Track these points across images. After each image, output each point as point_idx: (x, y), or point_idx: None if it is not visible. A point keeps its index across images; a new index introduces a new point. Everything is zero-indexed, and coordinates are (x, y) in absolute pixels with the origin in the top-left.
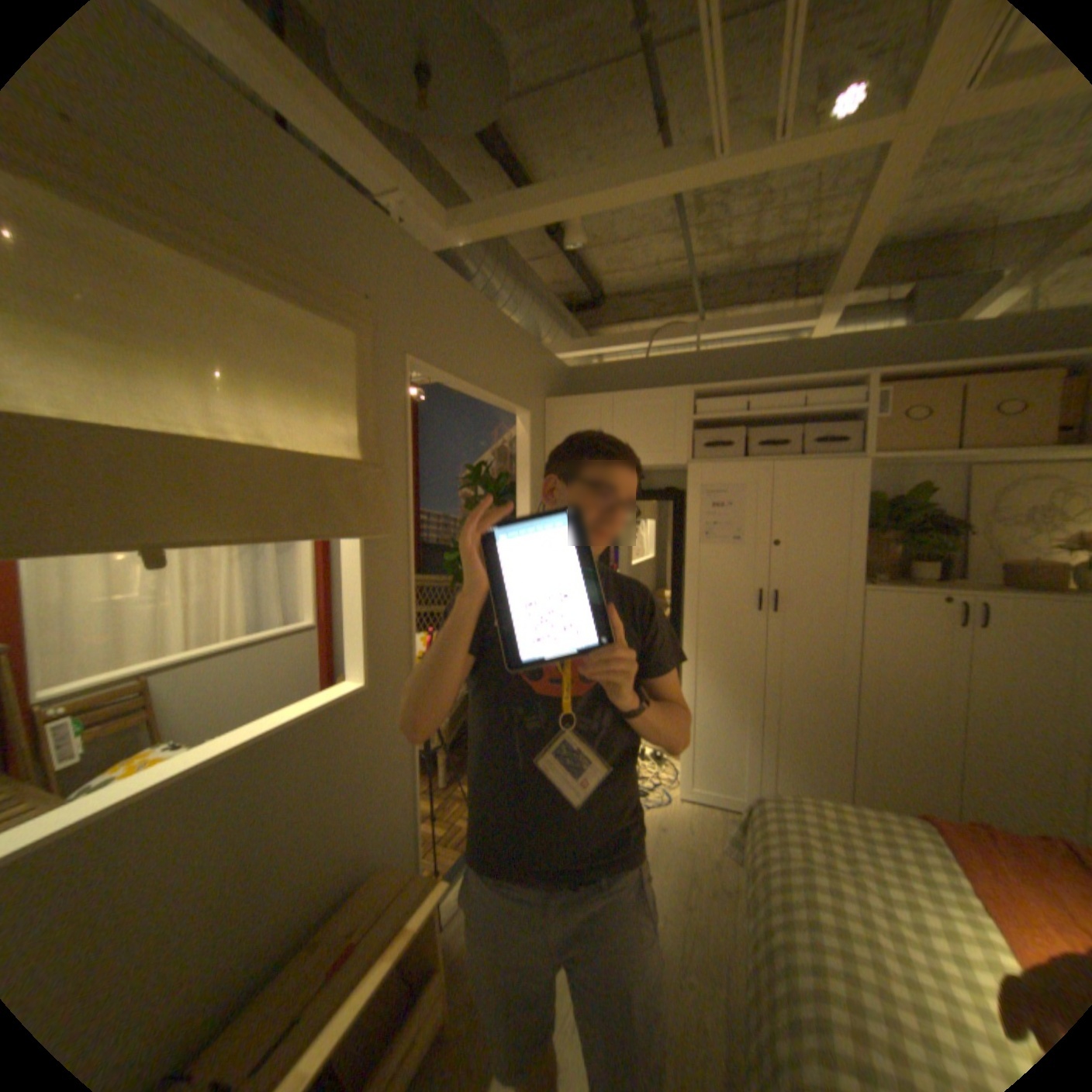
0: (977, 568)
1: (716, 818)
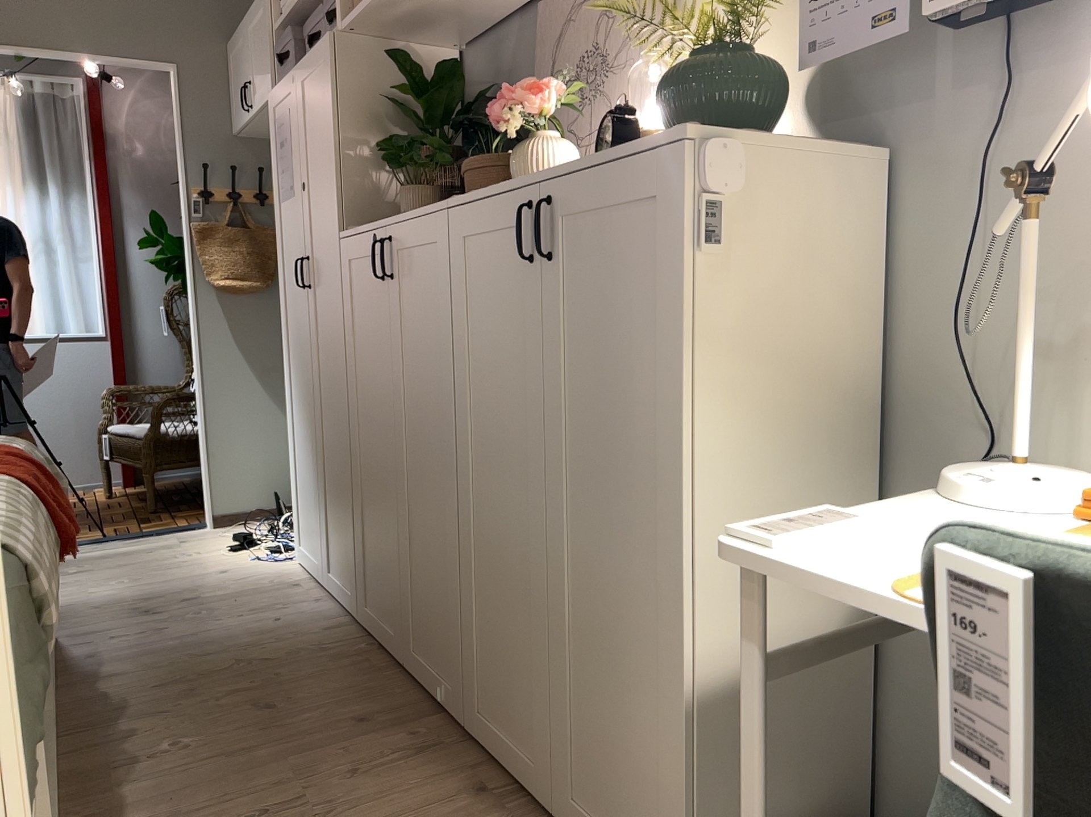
0: None
1: (293, 579)
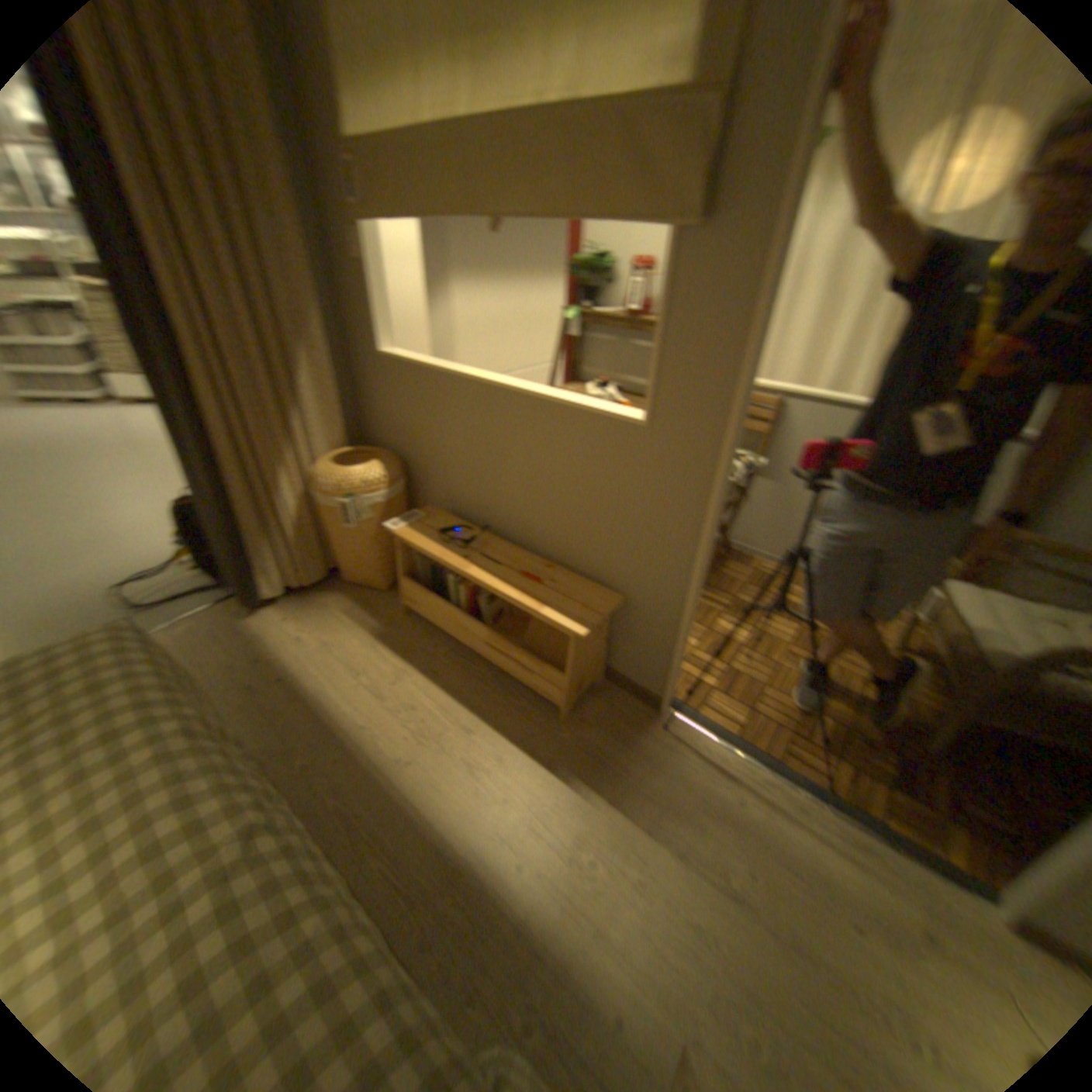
0: None
1: None
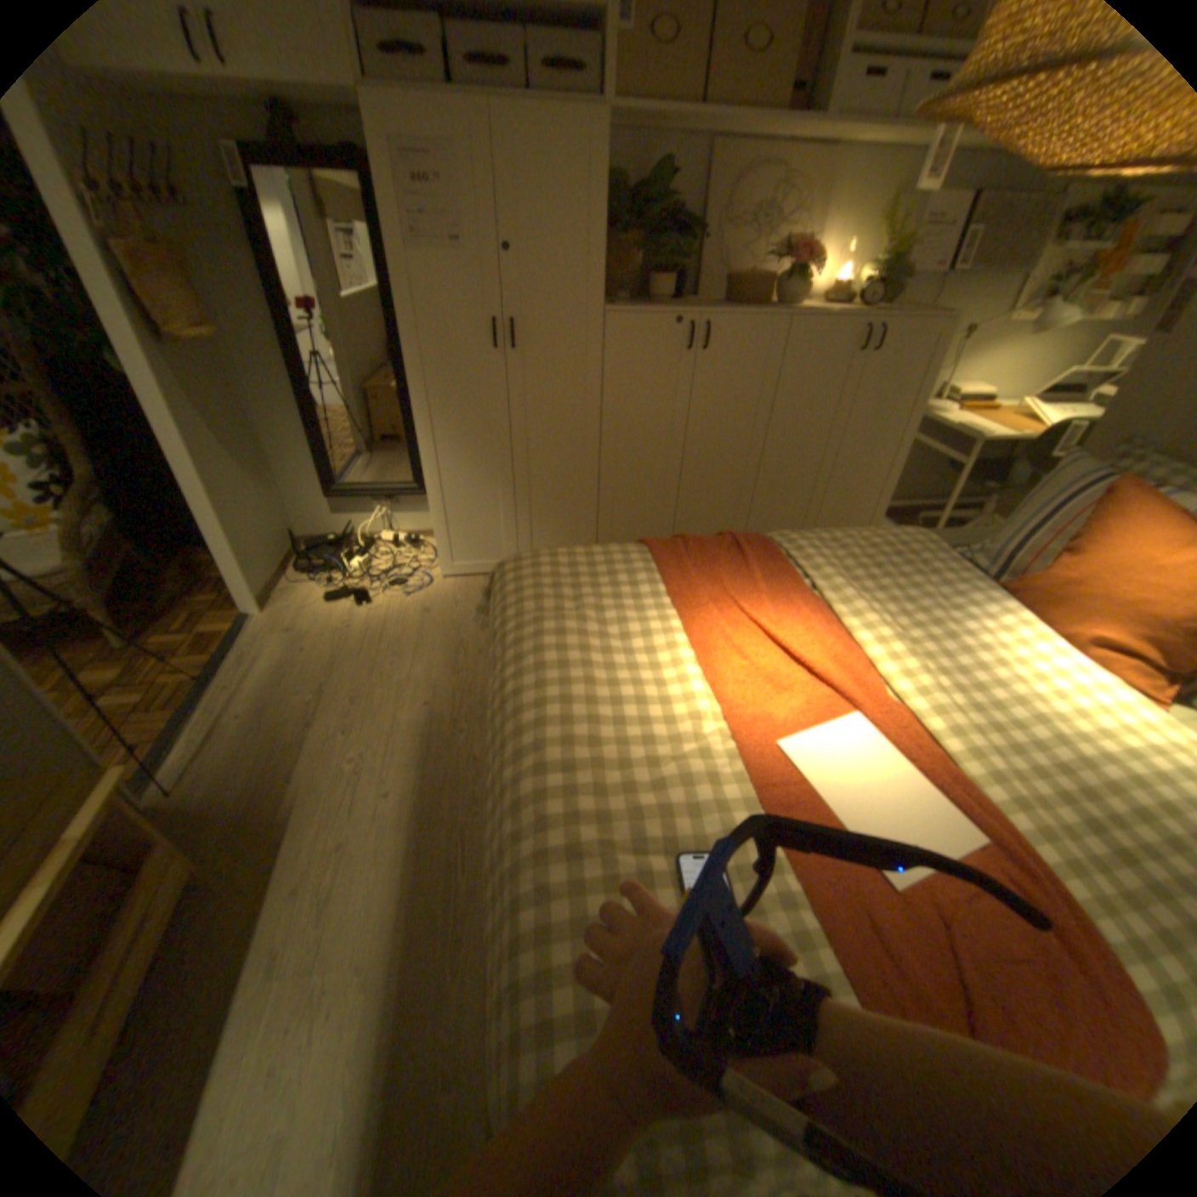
0: (709, 281)
1: (480, 583)
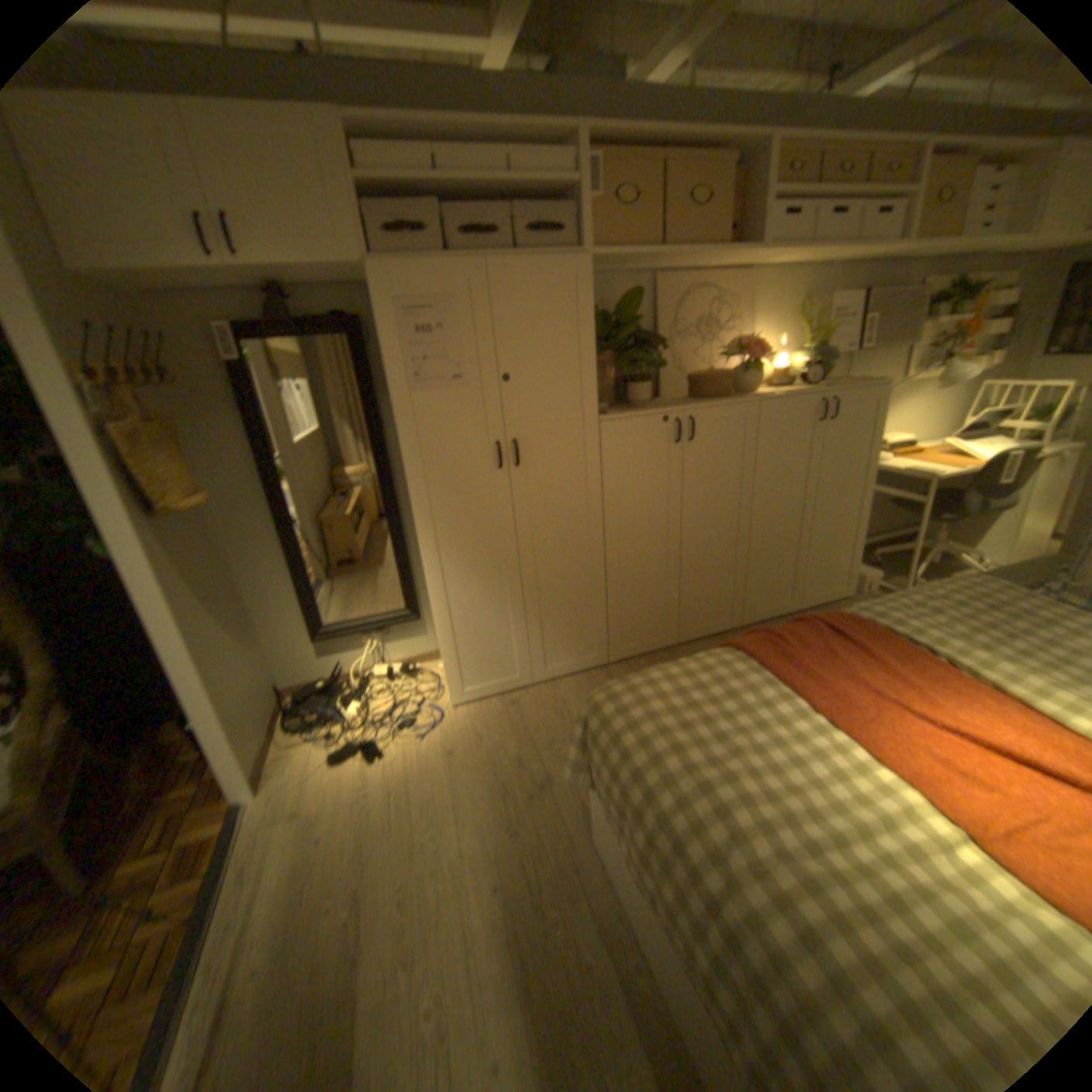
0: (666, 384)
1: (494, 706)
